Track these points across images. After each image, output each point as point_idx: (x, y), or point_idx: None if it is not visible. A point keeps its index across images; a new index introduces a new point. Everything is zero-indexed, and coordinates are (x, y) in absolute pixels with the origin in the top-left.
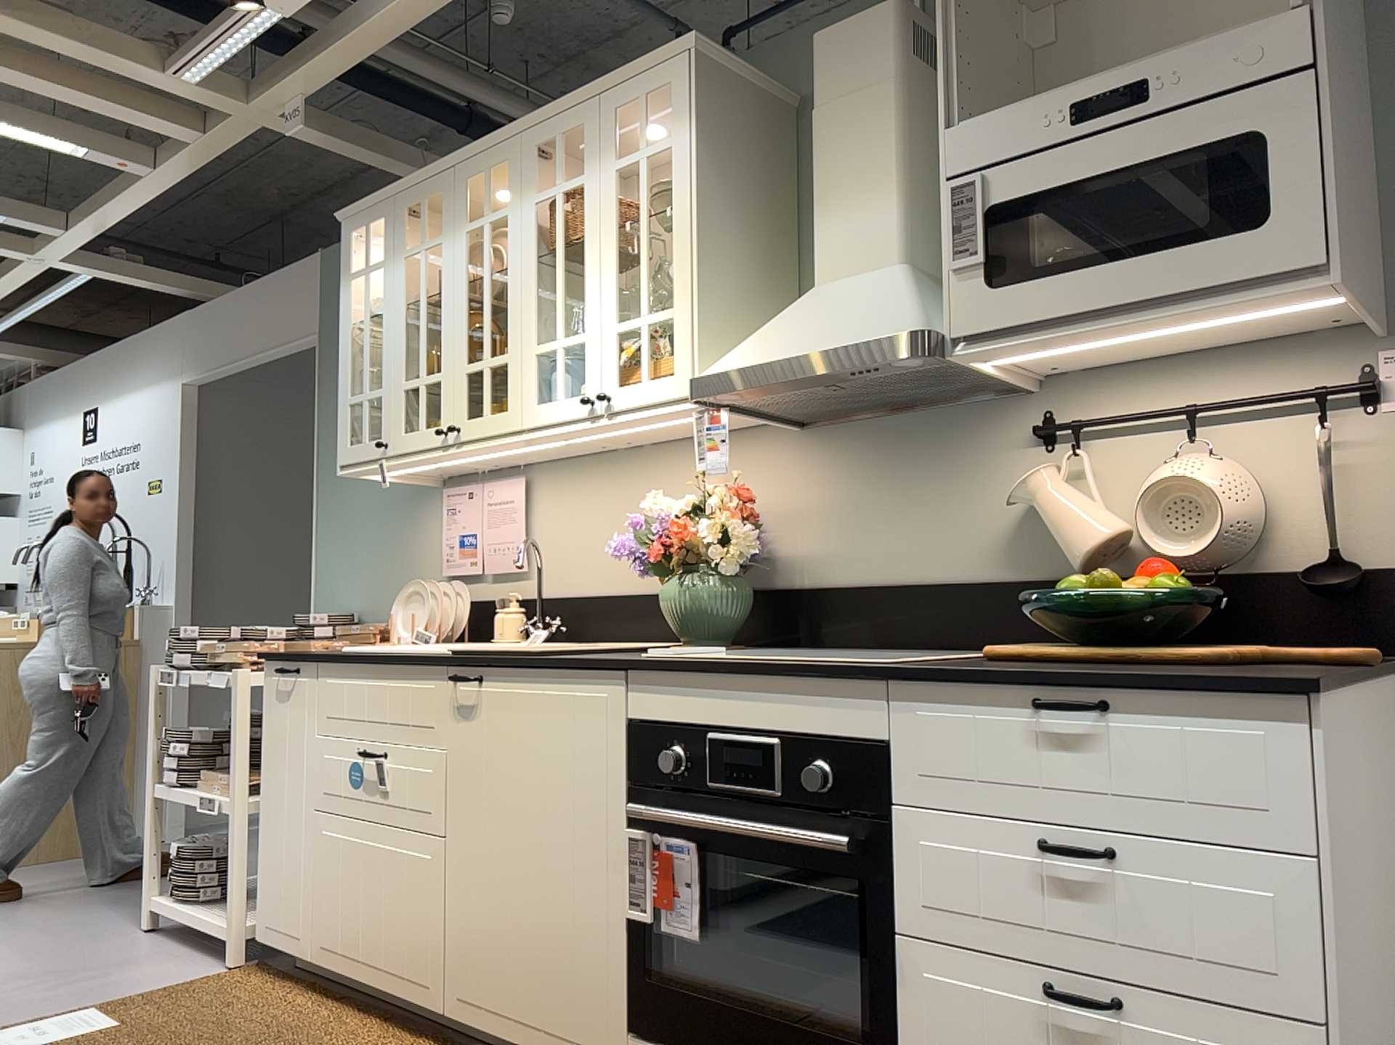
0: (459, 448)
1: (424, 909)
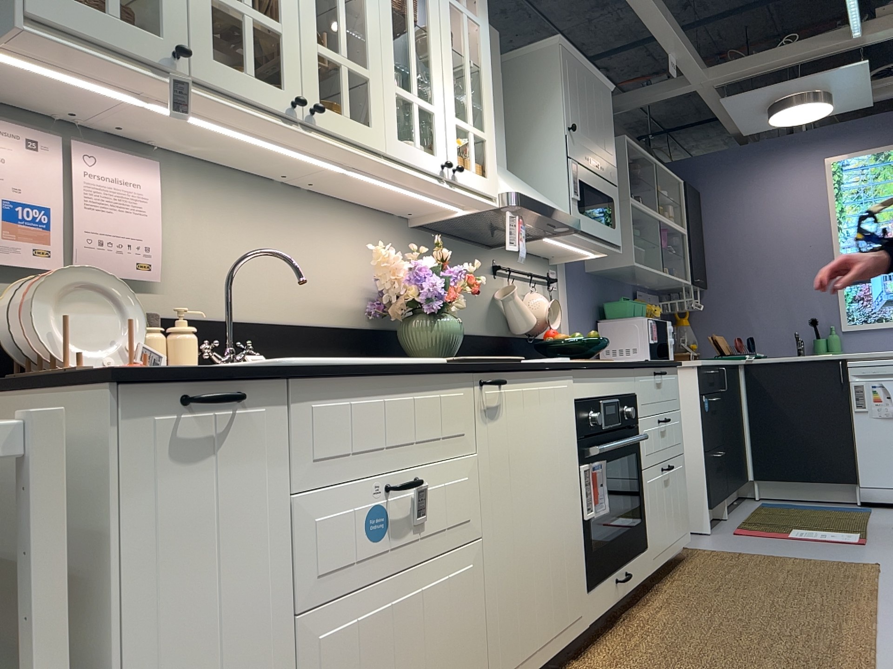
0: (311, 133)
1: (470, 621)
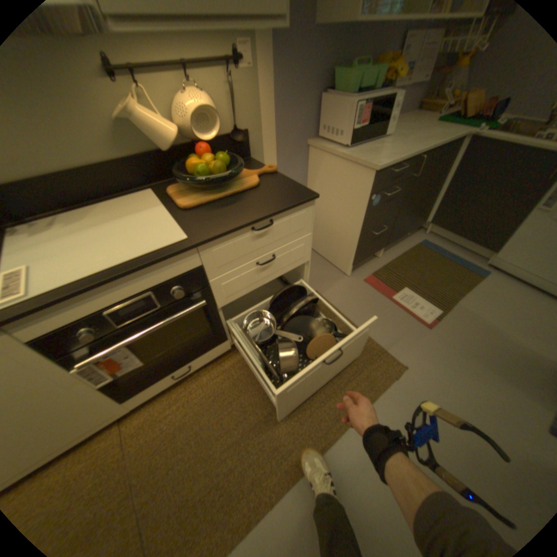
0: None
1: None
